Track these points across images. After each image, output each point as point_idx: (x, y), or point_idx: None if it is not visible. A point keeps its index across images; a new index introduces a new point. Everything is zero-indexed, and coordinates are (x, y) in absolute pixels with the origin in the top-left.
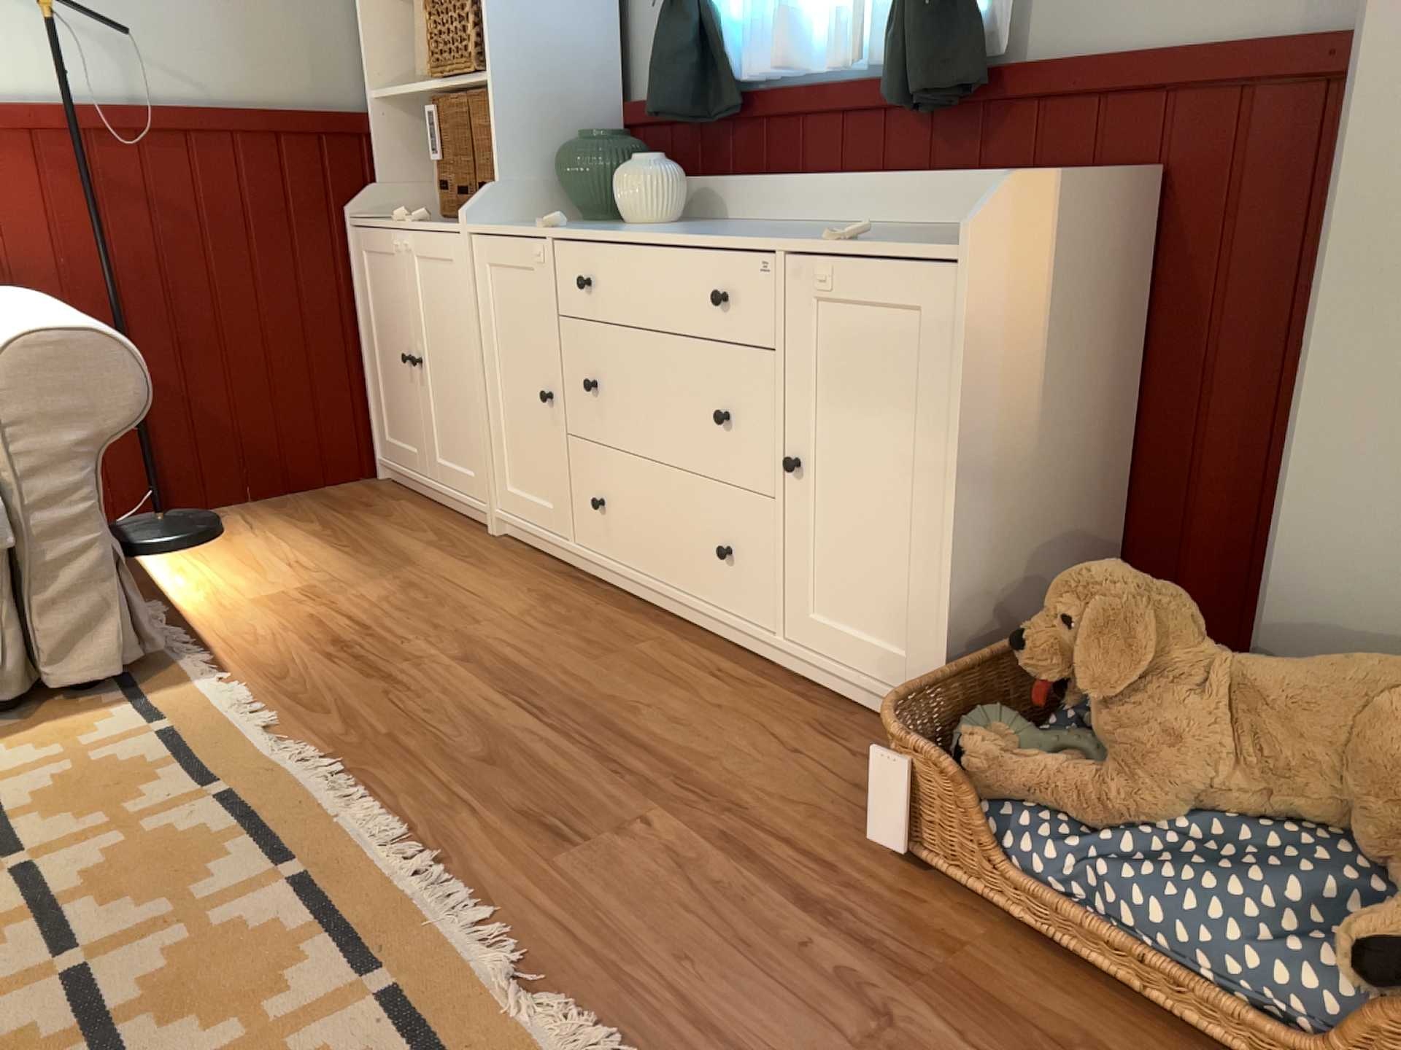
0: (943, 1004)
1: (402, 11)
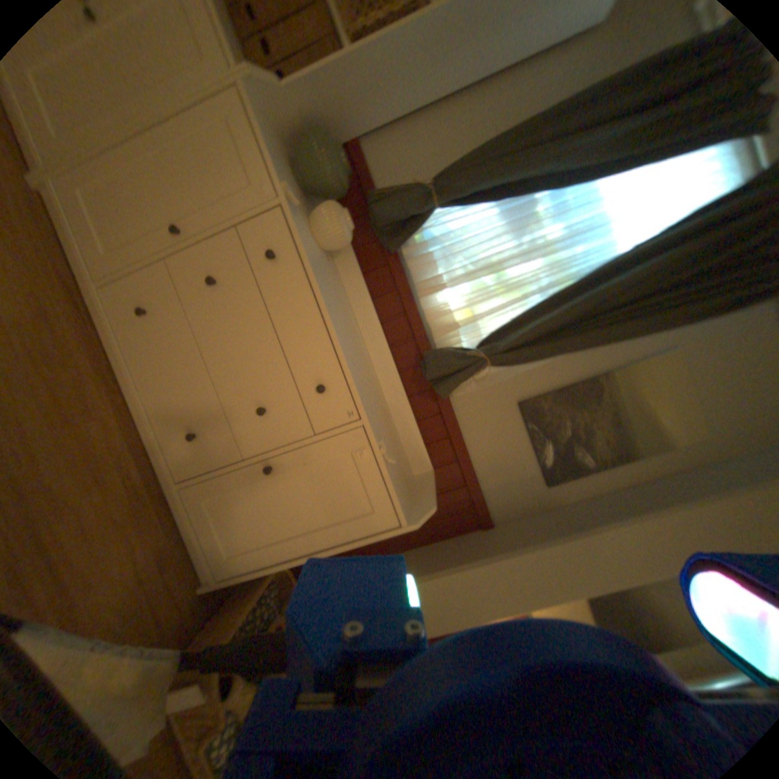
0: None
1: None
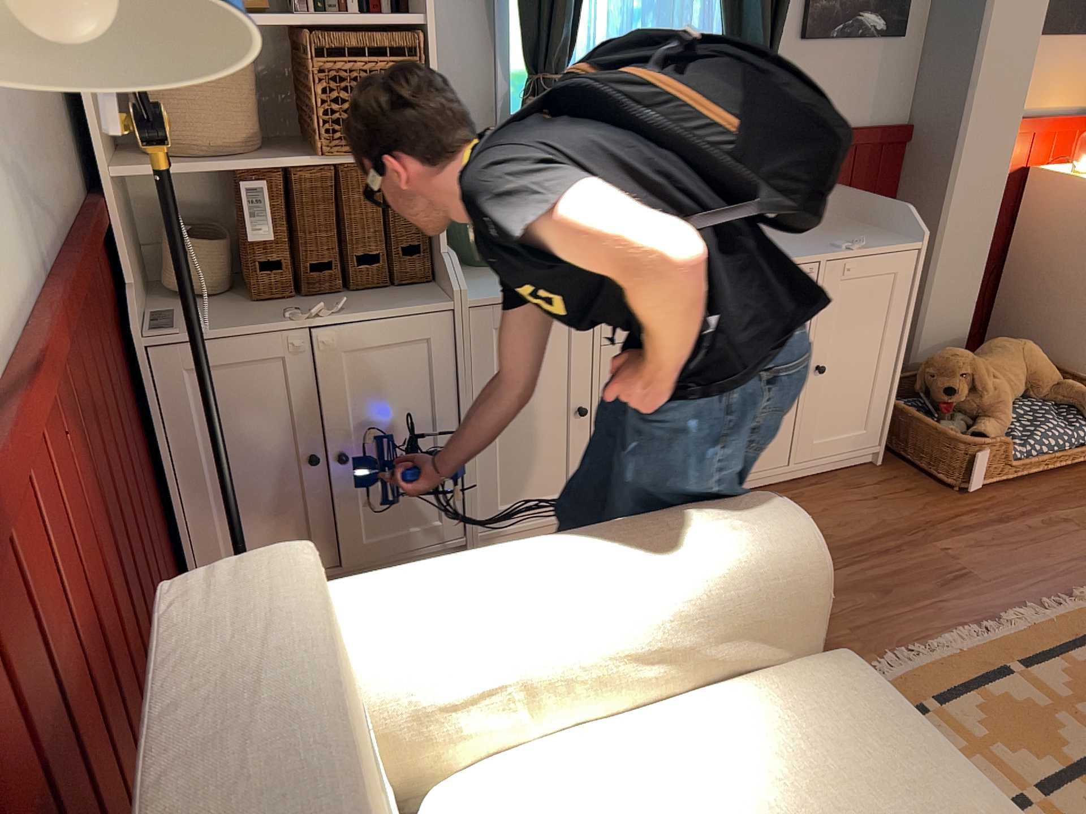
0: (1055, 508)
1: None
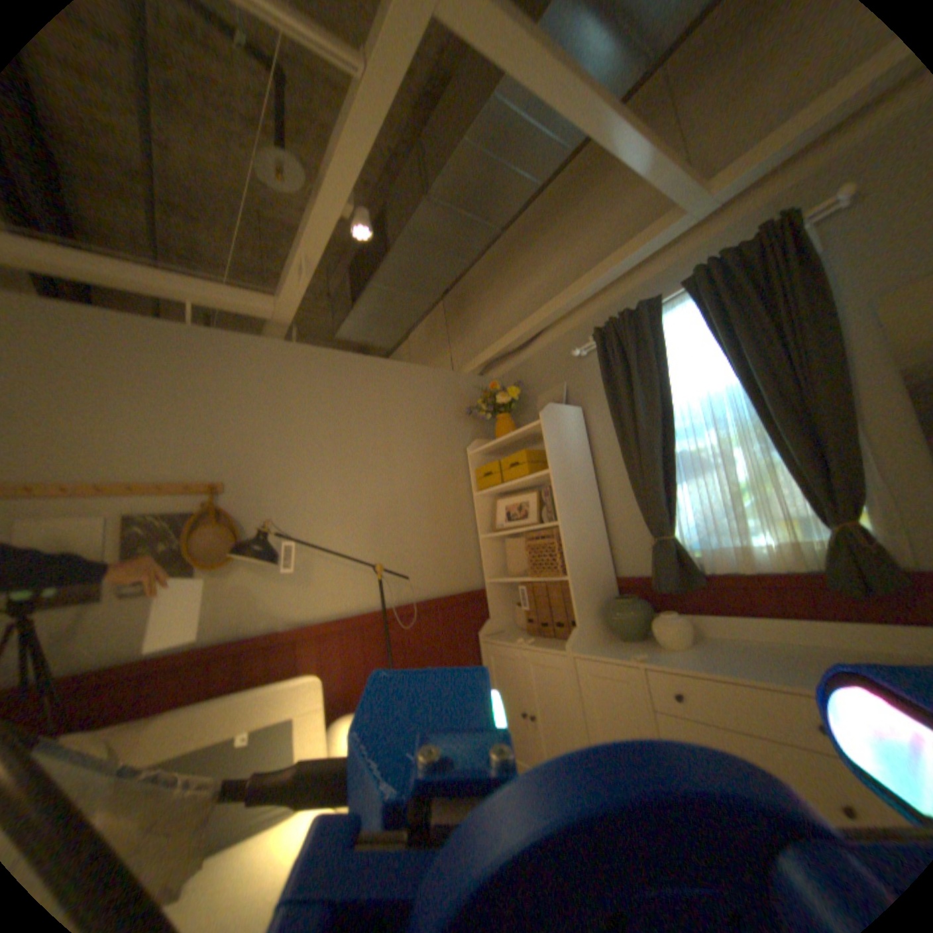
0: None
1: (495, 541)
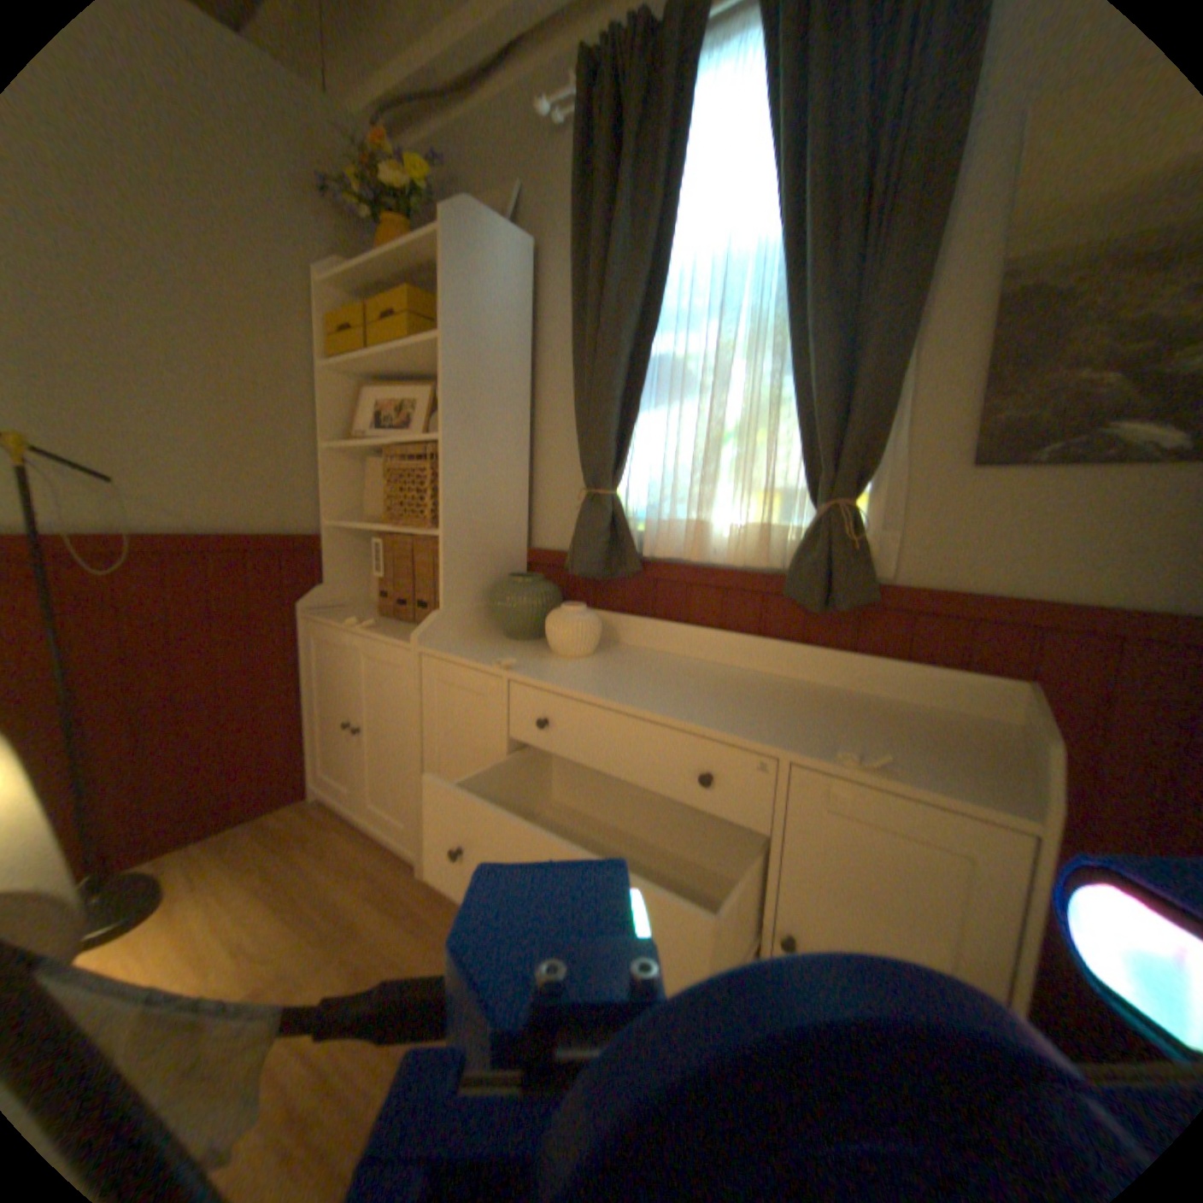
0: None
1: (353, 463)
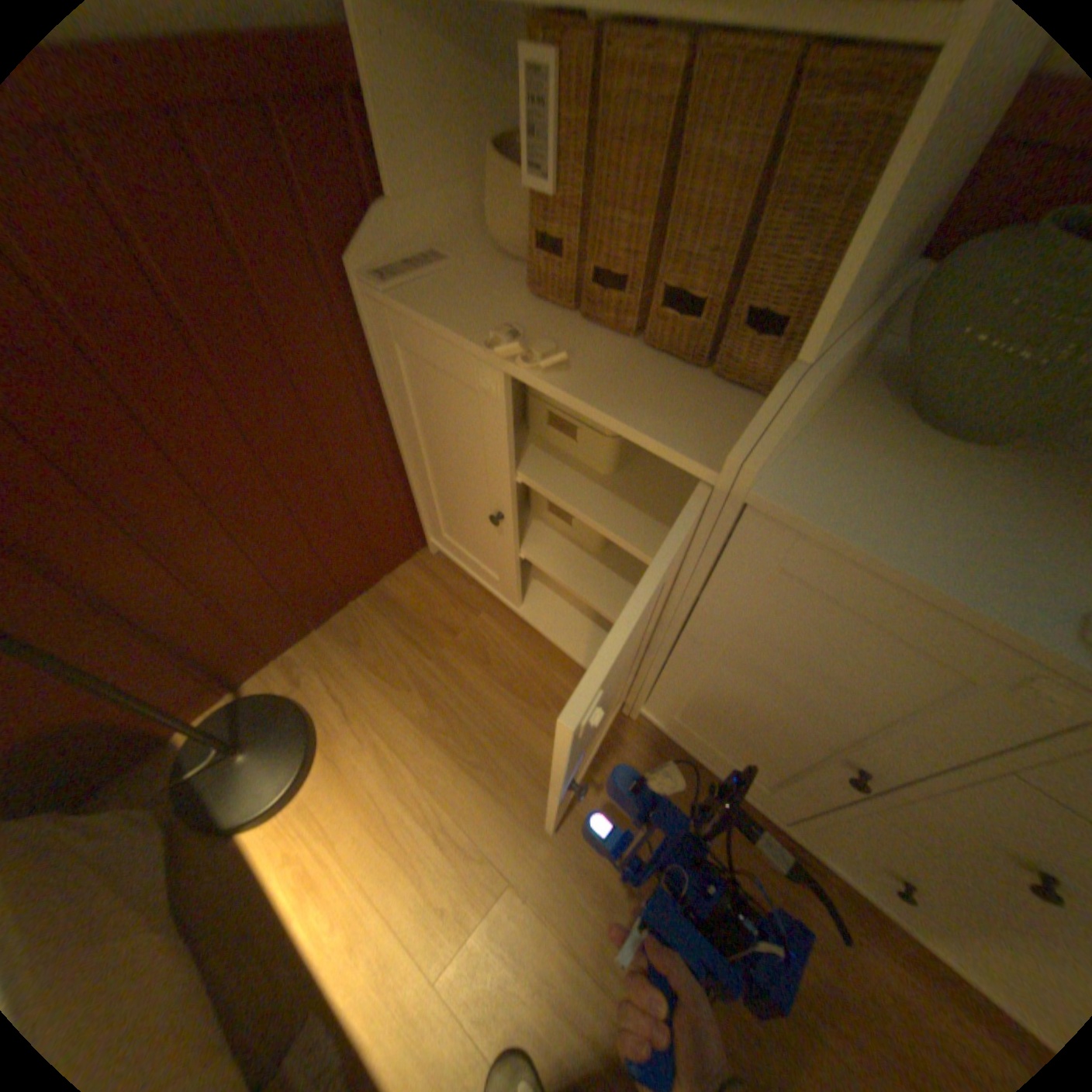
0: None
1: None
